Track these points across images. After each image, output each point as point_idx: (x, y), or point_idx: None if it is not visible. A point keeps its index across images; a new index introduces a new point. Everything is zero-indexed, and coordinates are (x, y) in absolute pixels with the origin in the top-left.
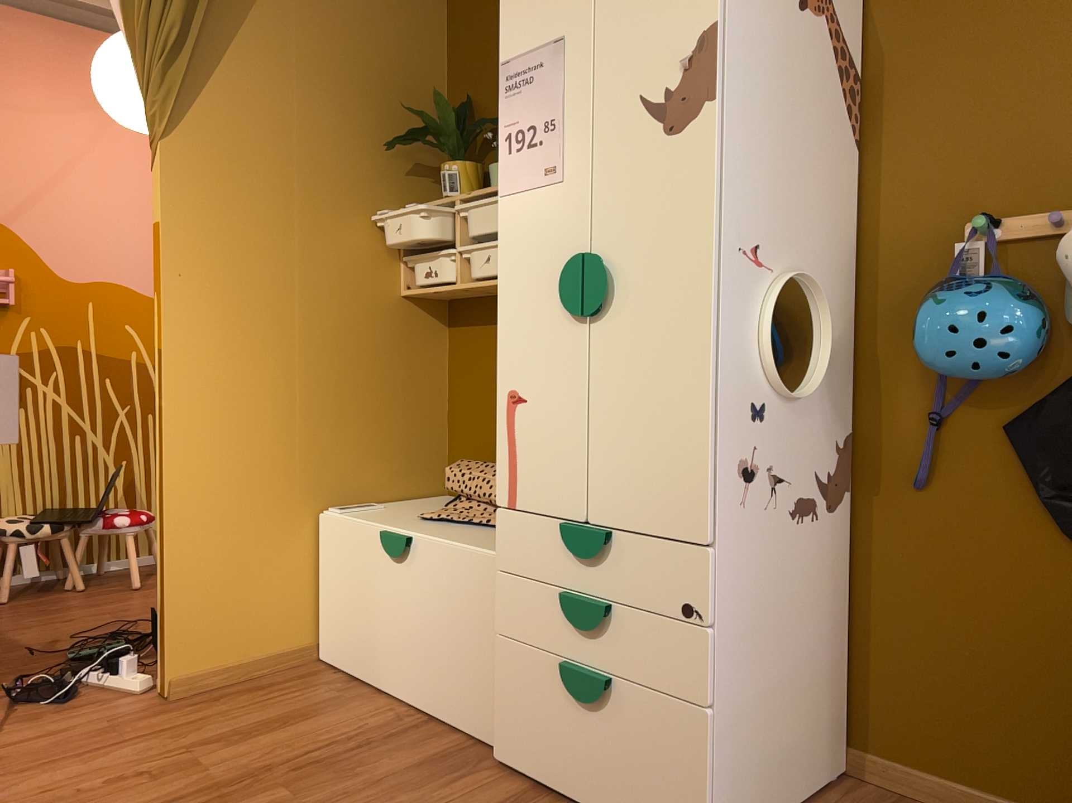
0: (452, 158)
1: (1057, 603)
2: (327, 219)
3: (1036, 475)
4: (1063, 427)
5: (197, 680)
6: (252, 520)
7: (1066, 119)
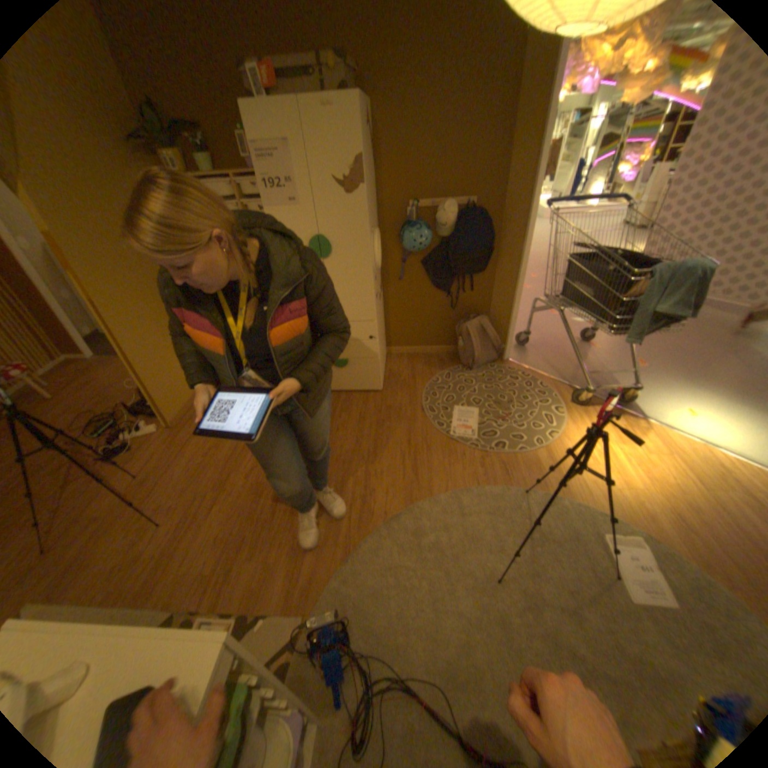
0: (159, 145)
1: (431, 303)
2: (114, 198)
3: (428, 275)
4: (434, 262)
5: (176, 417)
6: (162, 354)
7: (434, 169)
